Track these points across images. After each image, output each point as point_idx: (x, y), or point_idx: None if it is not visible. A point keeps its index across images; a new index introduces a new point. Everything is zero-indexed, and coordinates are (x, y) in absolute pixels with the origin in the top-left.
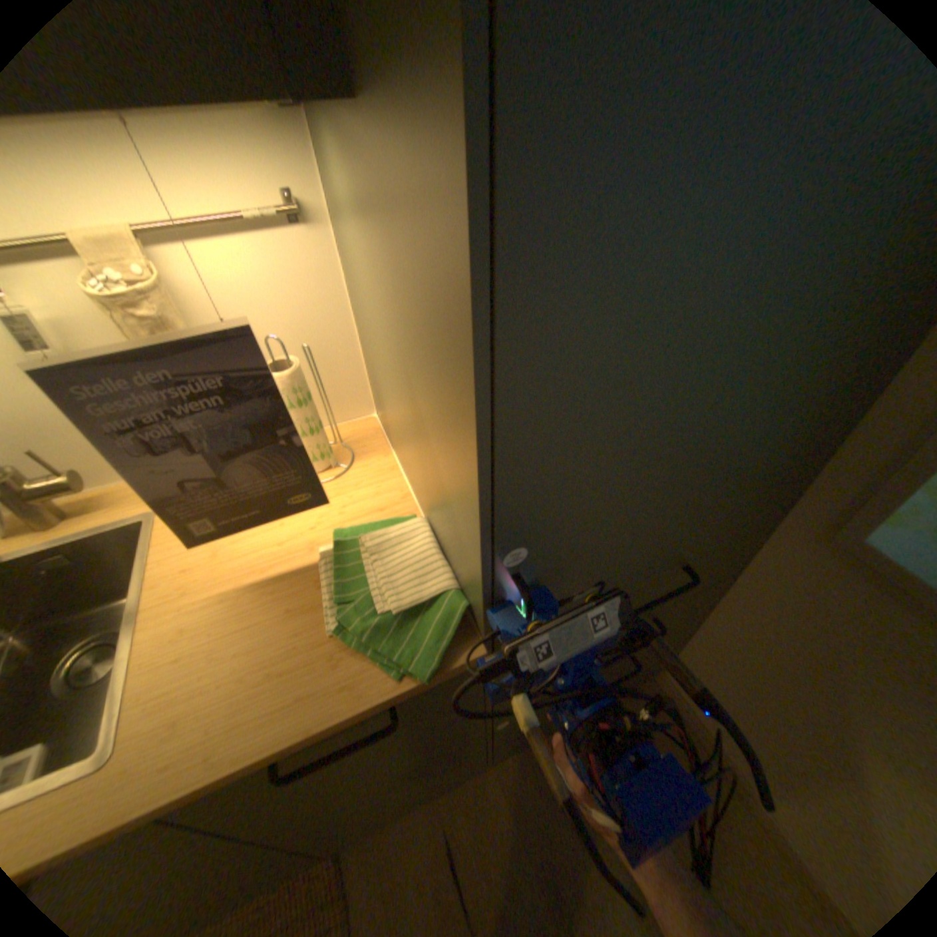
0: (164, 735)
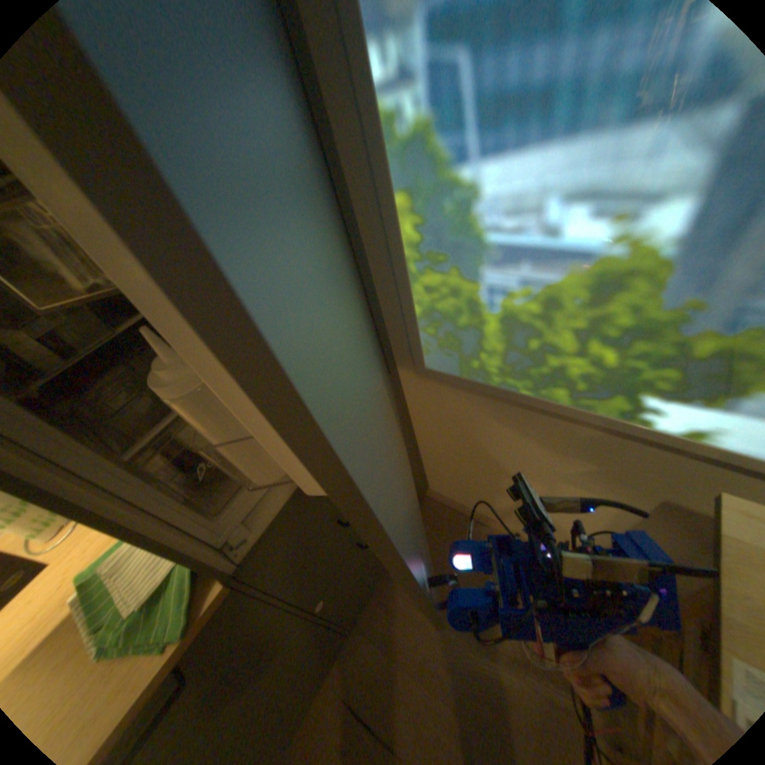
0: None
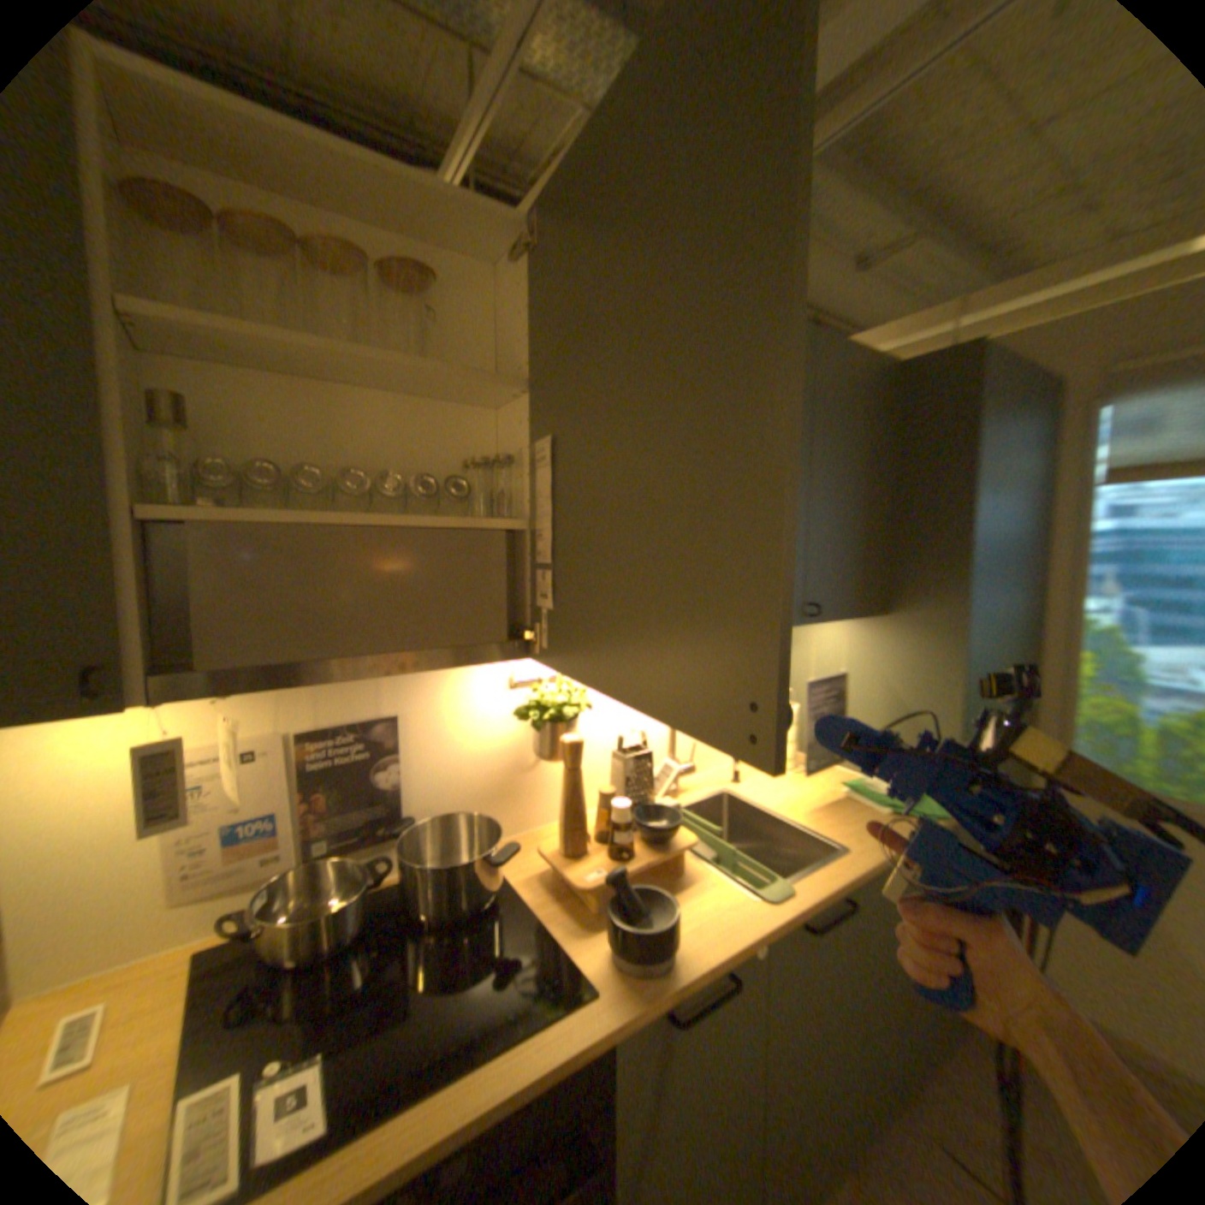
0: (861, 843)
